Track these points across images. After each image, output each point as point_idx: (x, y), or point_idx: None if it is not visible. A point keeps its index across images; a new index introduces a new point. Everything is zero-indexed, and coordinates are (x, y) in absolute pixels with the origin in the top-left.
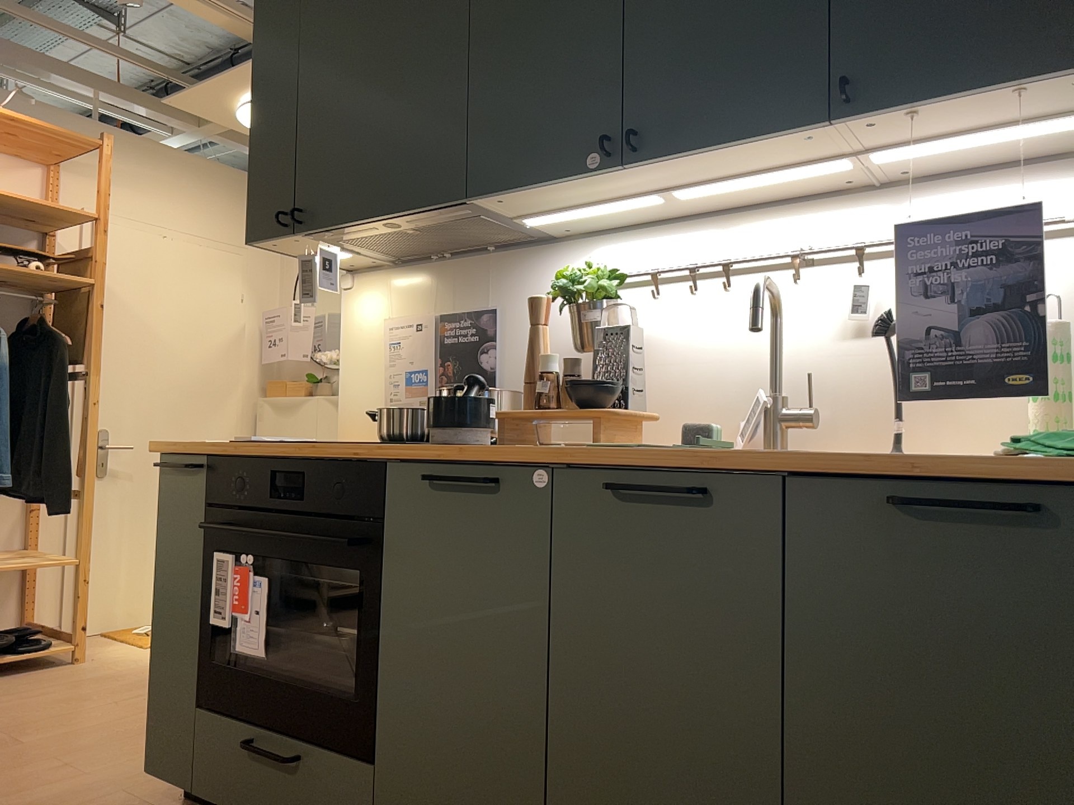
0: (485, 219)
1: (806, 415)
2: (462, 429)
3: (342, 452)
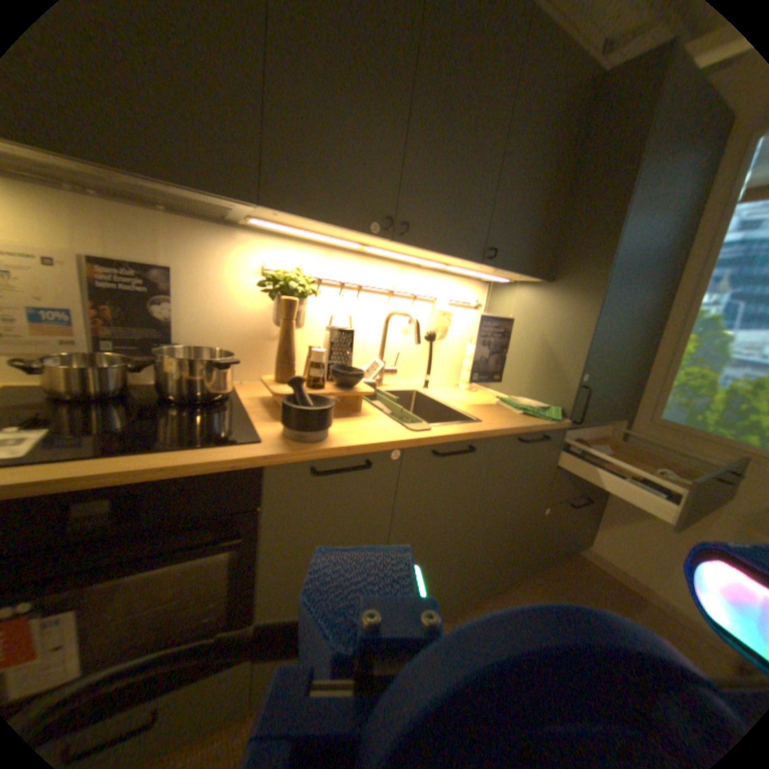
0: (220, 206)
1: (393, 369)
2: (322, 426)
3: (196, 463)
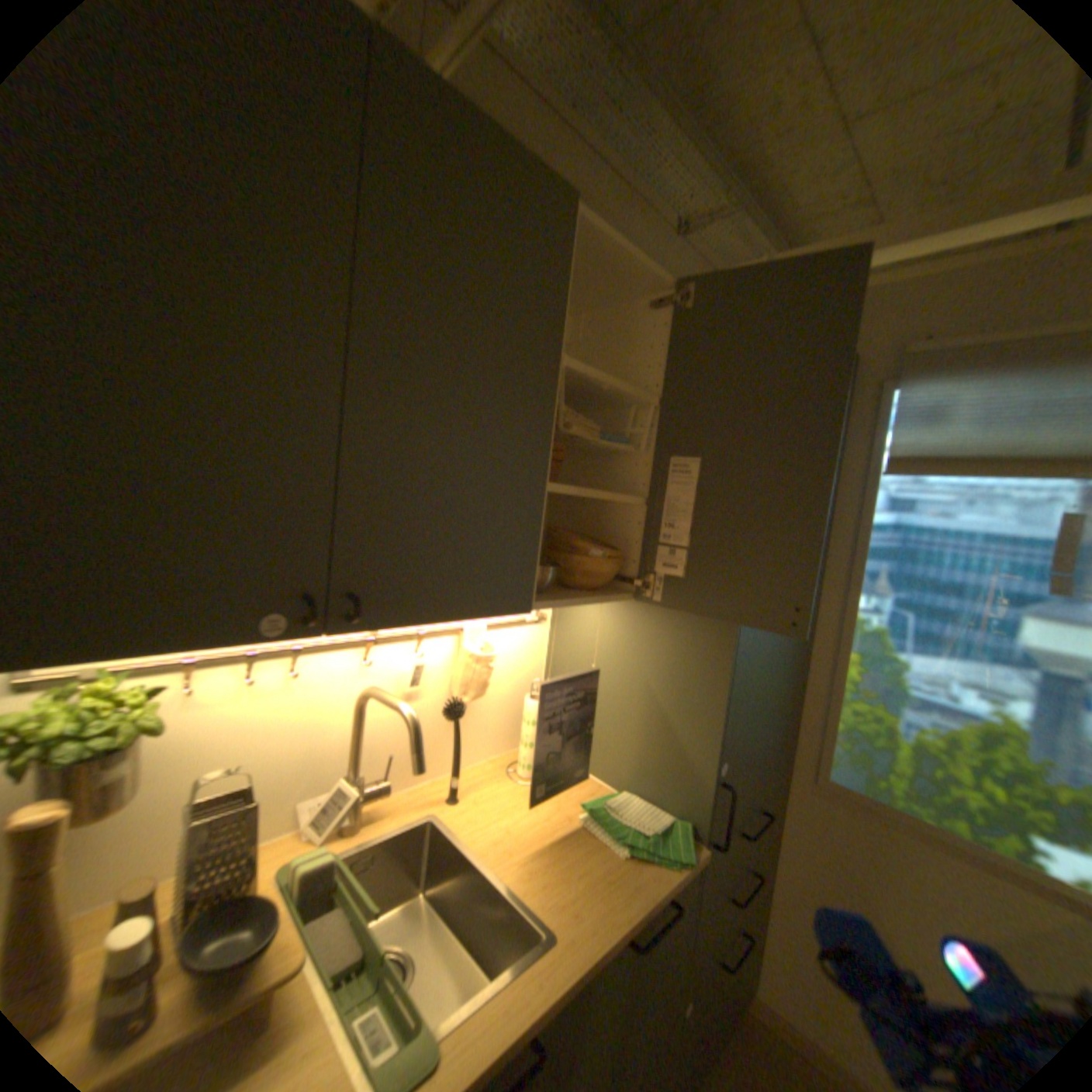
0: None
1: (385, 793)
2: None
3: None
